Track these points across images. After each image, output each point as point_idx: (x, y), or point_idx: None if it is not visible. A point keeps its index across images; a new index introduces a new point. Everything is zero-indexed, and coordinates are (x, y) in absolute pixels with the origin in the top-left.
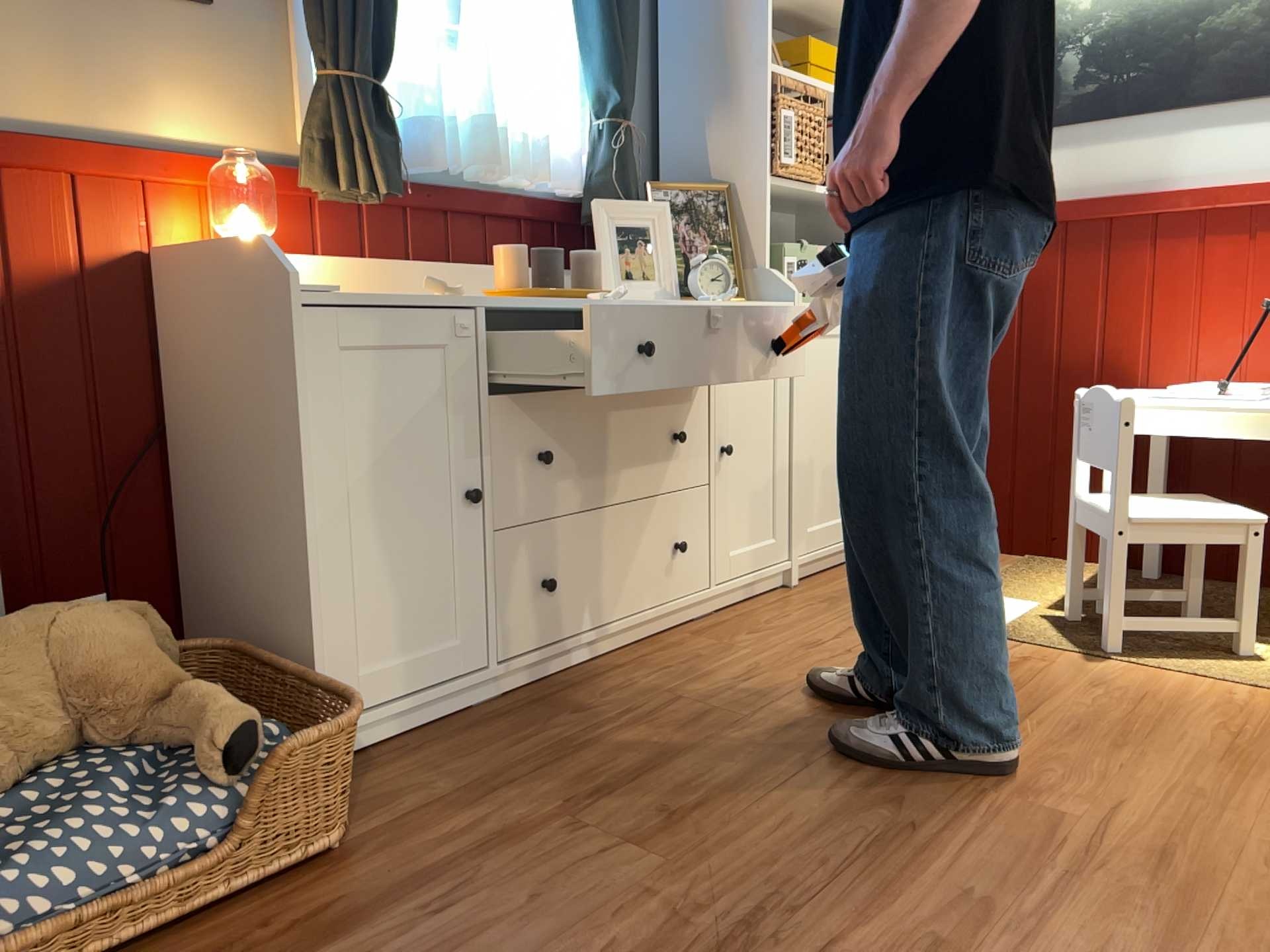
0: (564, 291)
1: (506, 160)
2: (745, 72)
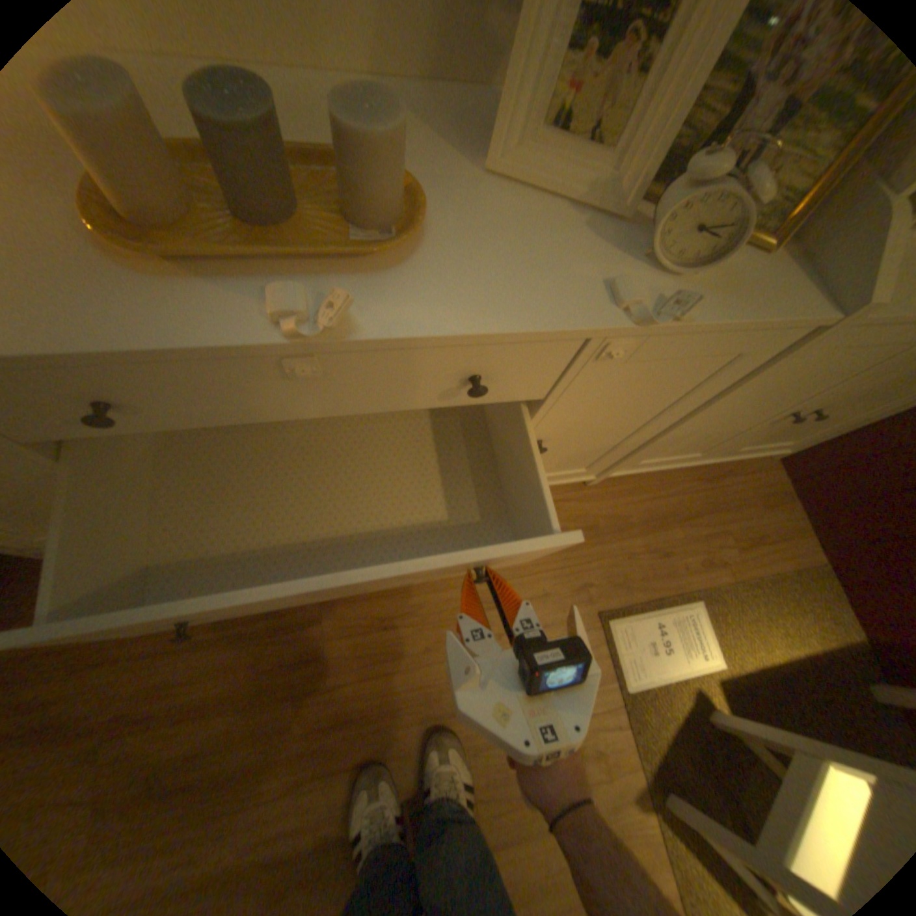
0: (230, 256)
1: None
2: None
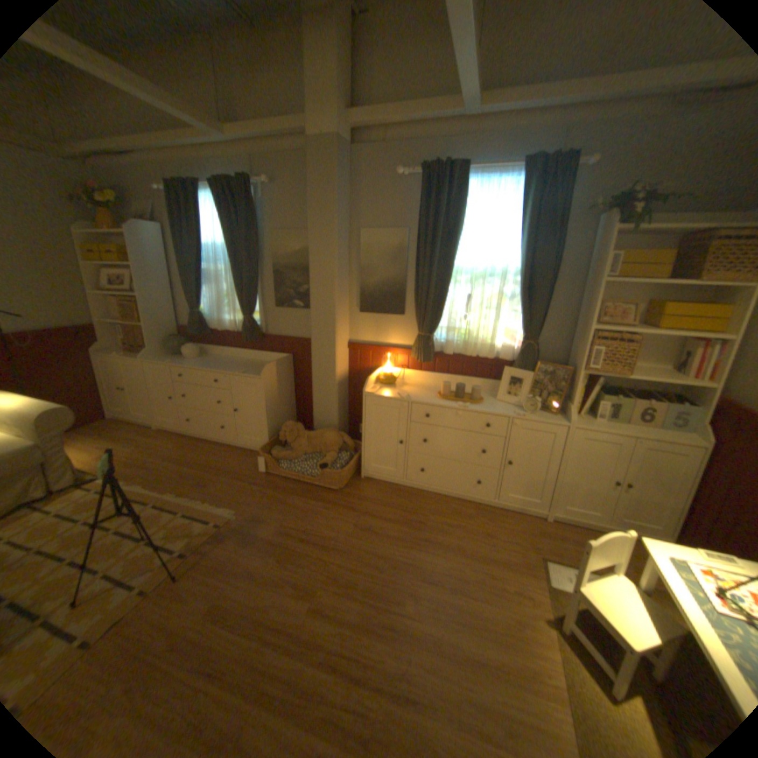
0: (453, 400)
1: (484, 349)
2: (588, 327)
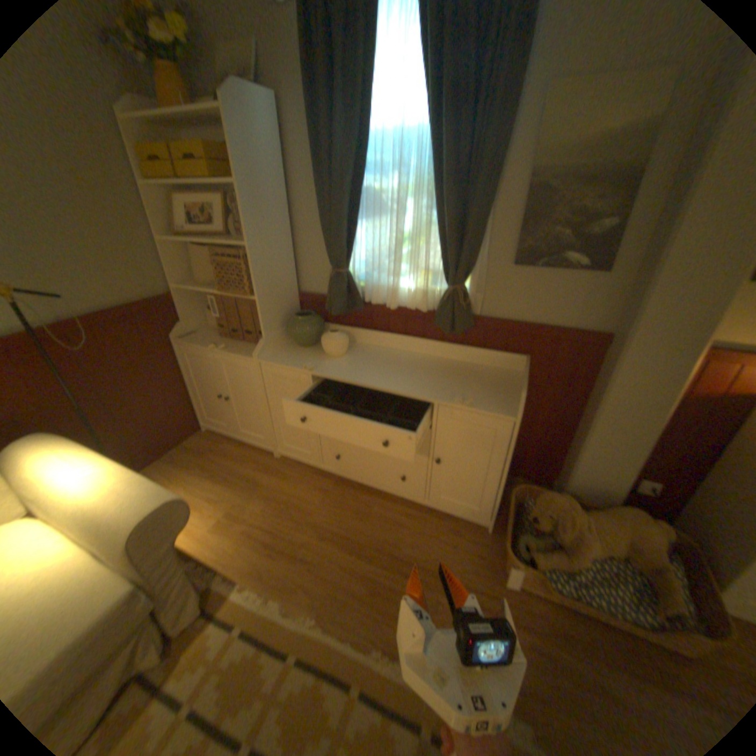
0: None
1: None
2: None
